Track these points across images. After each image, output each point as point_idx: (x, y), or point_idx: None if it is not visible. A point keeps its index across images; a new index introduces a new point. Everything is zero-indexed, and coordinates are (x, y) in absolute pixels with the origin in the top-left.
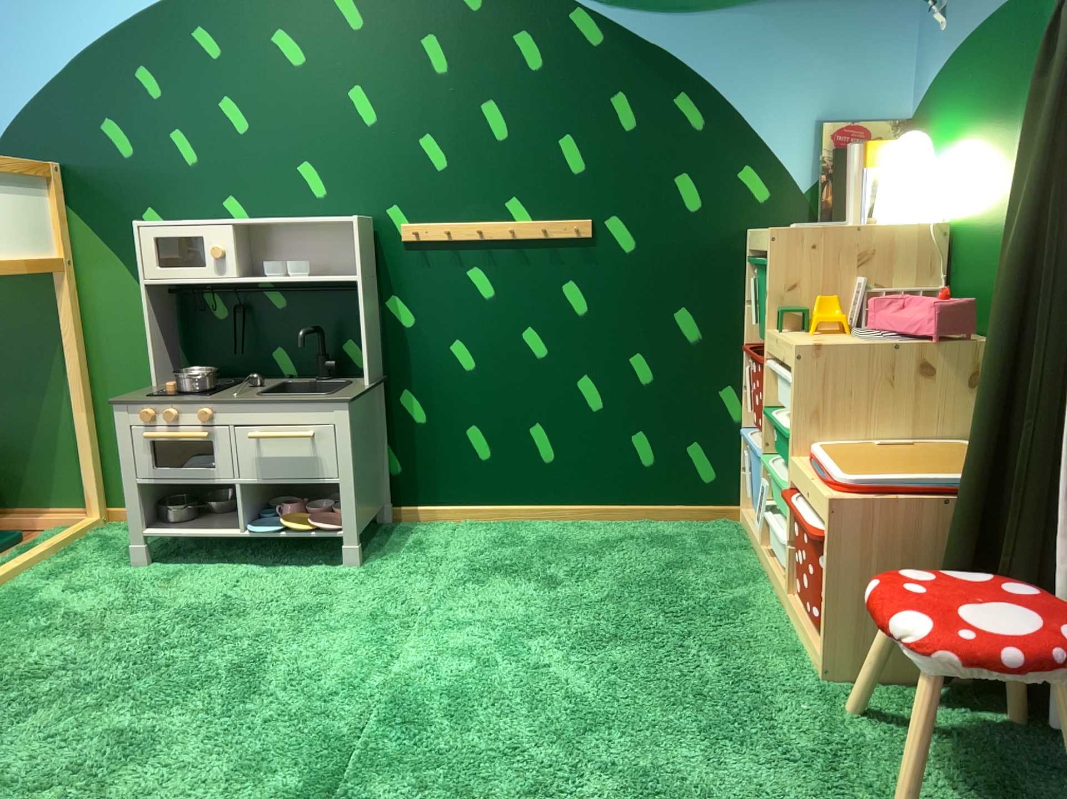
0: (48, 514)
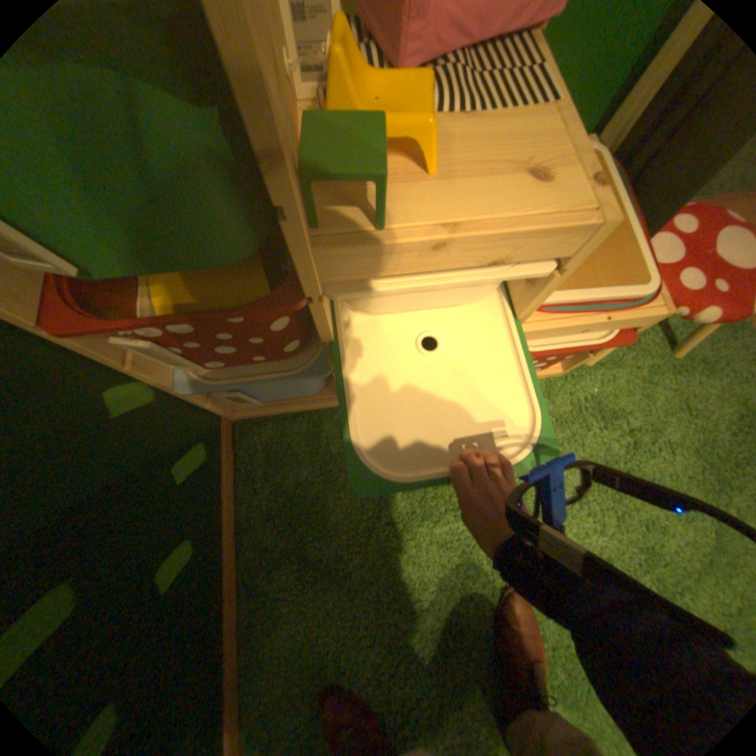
0: None
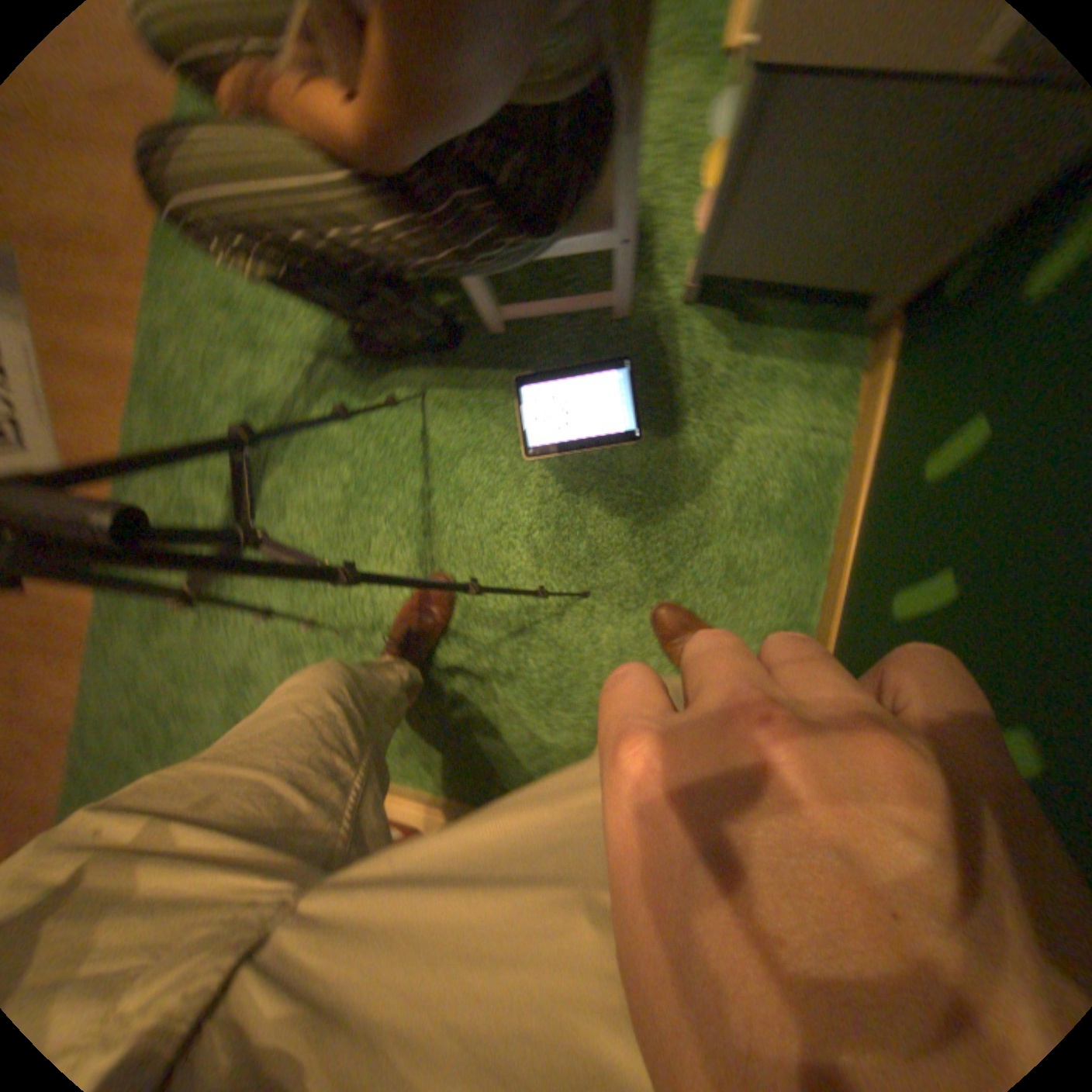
0: None
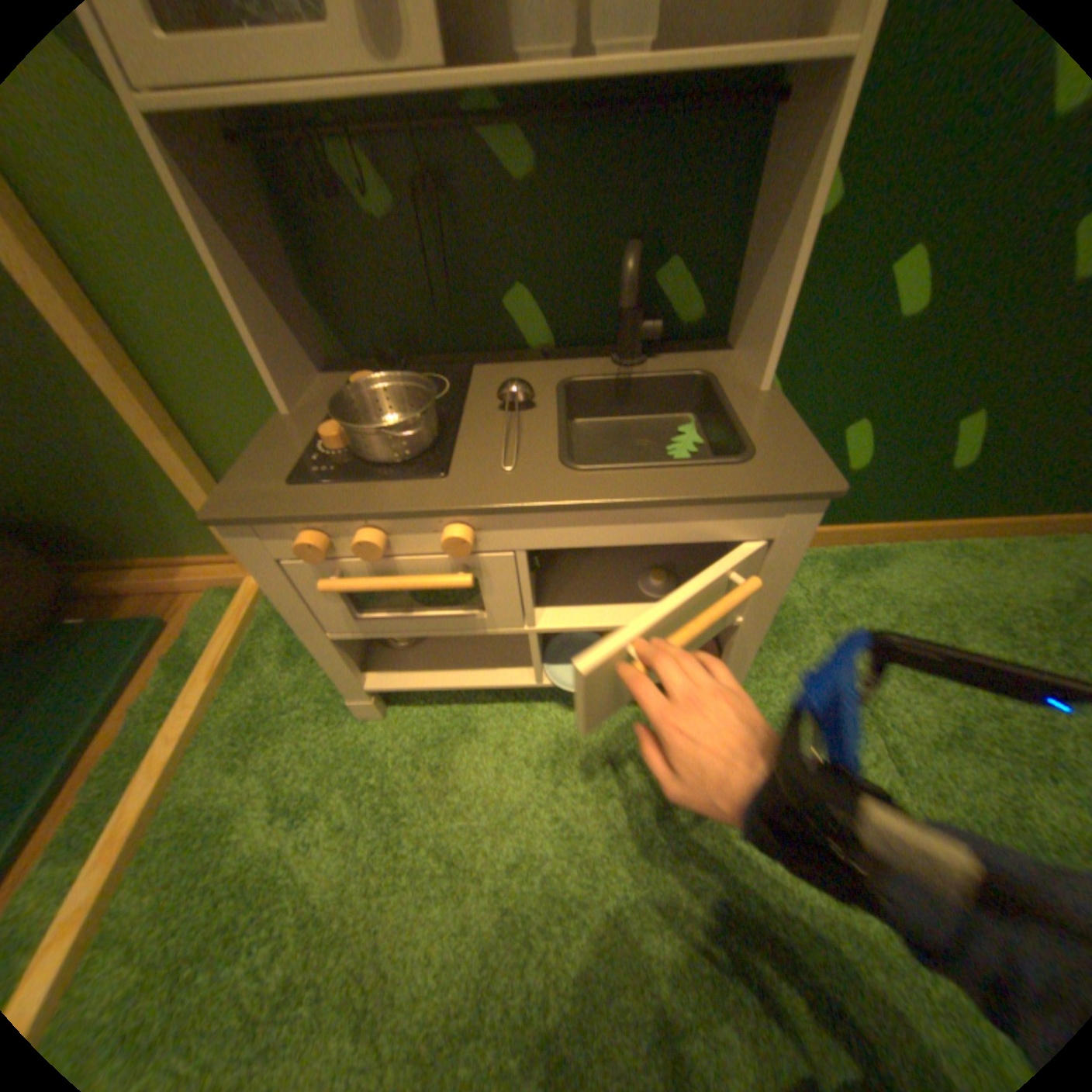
0: (186, 566)
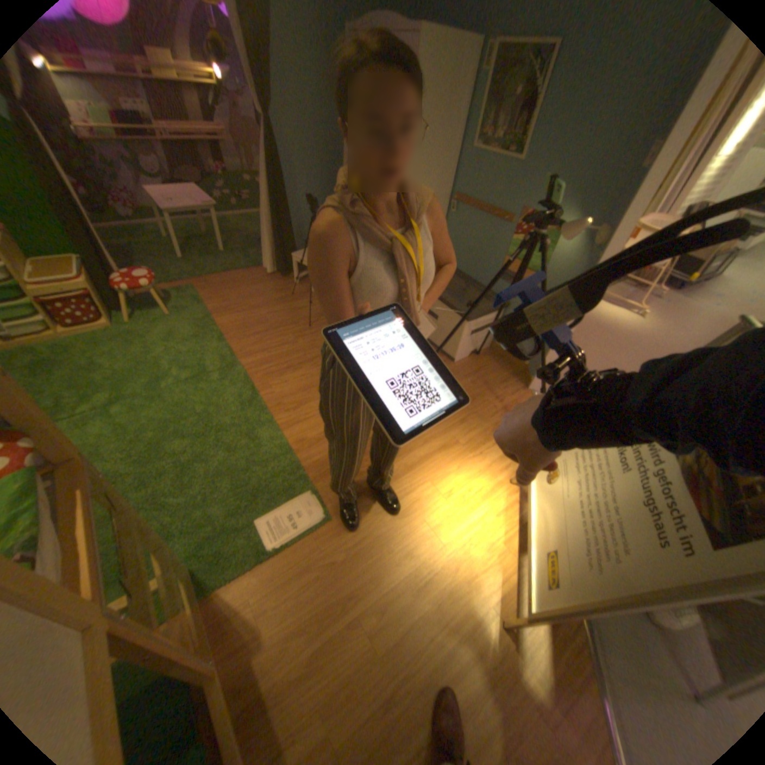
0: None
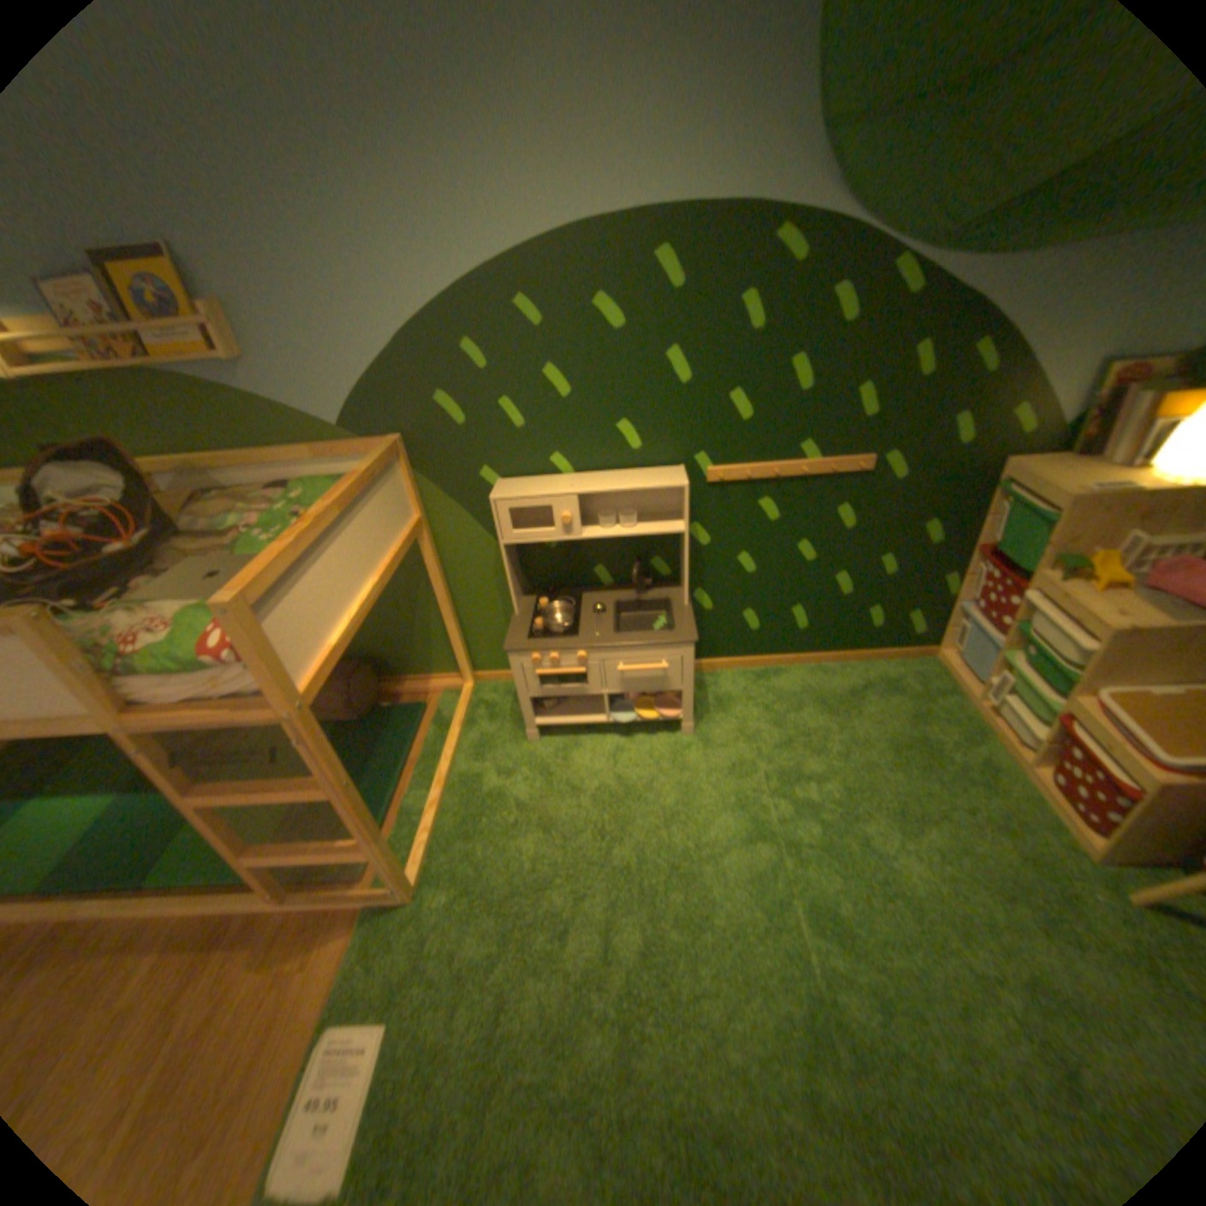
0: (430, 680)
